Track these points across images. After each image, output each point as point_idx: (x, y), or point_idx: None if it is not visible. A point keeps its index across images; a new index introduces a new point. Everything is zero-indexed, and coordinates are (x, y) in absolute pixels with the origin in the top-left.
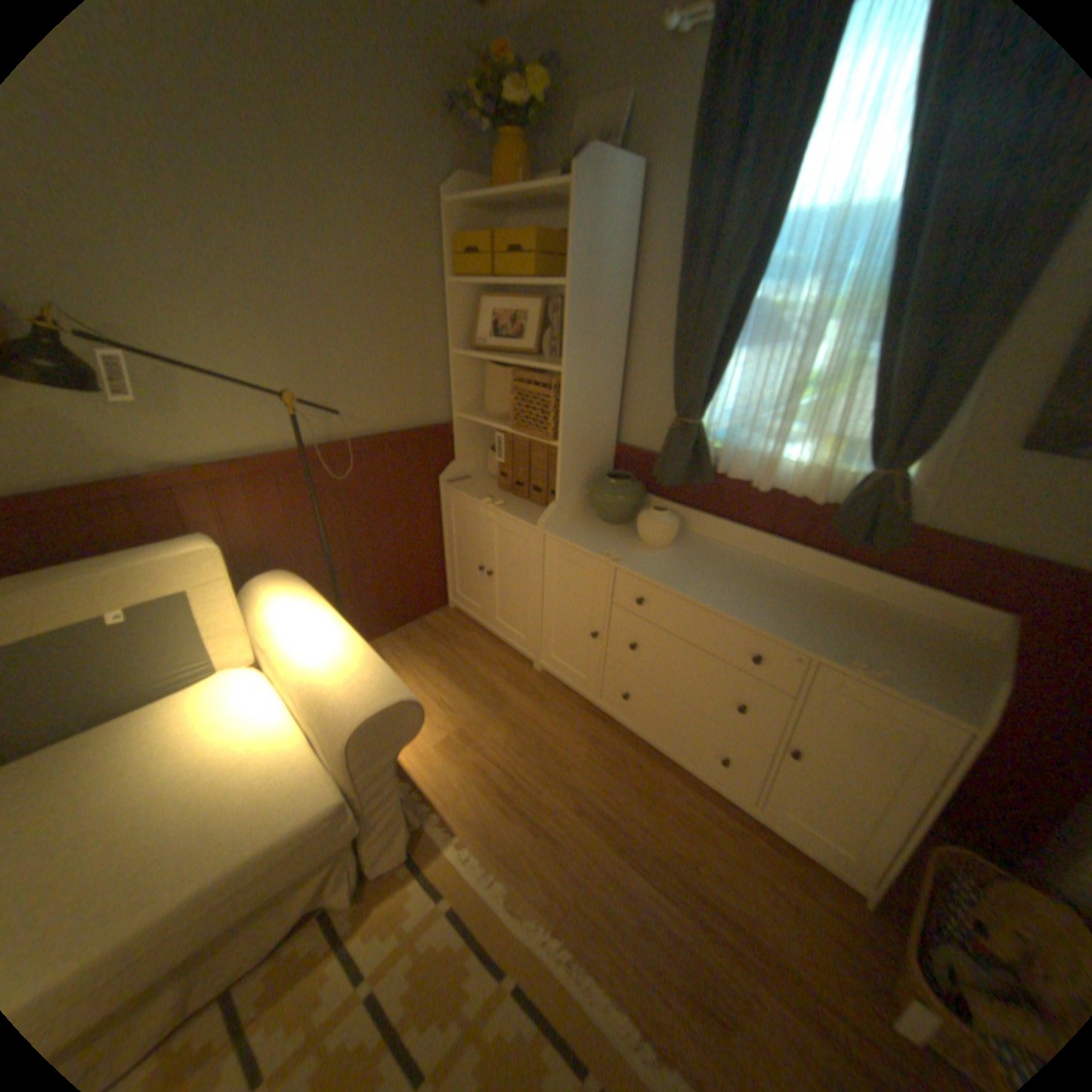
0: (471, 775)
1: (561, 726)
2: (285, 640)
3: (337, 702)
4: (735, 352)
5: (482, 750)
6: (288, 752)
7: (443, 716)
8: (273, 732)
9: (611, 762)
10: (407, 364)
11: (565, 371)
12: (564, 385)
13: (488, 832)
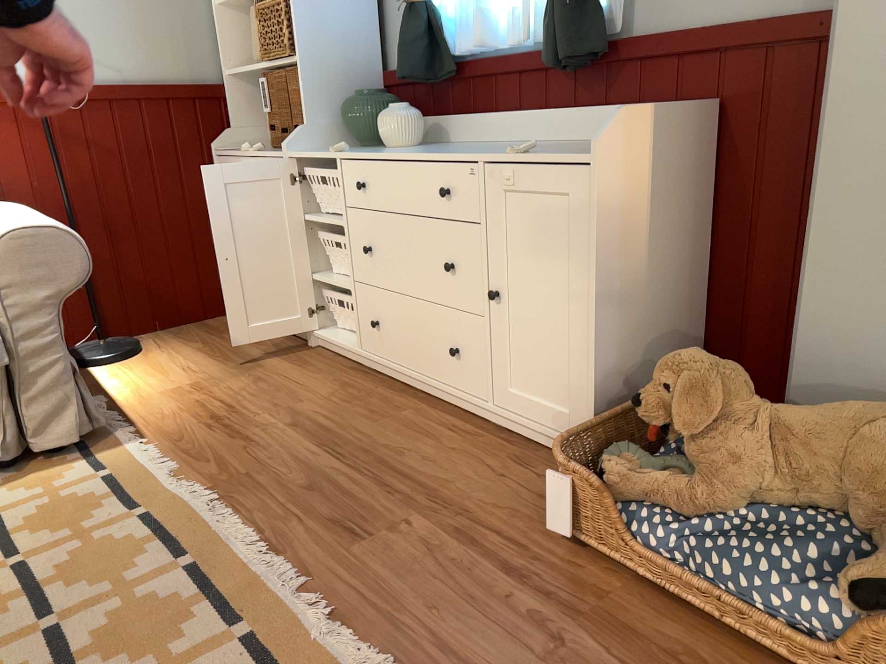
0: (189, 407)
1: (312, 378)
2: None
3: None
4: None
5: (212, 393)
6: None
7: (183, 375)
8: None
9: (353, 397)
10: (166, 17)
11: None
12: None
13: (182, 436)
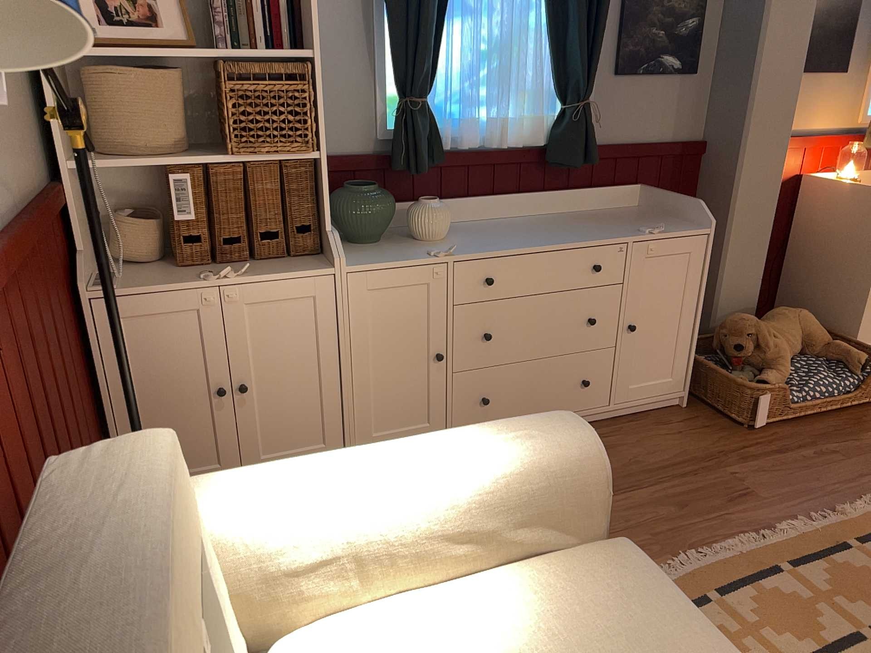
0: None
1: None
2: (366, 497)
3: (546, 455)
4: (443, 26)
5: None
6: (526, 581)
7: None
8: (475, 598)
9: None
10: (6, 76)
11: (316, 55)
12: (317, 74)
13: None
